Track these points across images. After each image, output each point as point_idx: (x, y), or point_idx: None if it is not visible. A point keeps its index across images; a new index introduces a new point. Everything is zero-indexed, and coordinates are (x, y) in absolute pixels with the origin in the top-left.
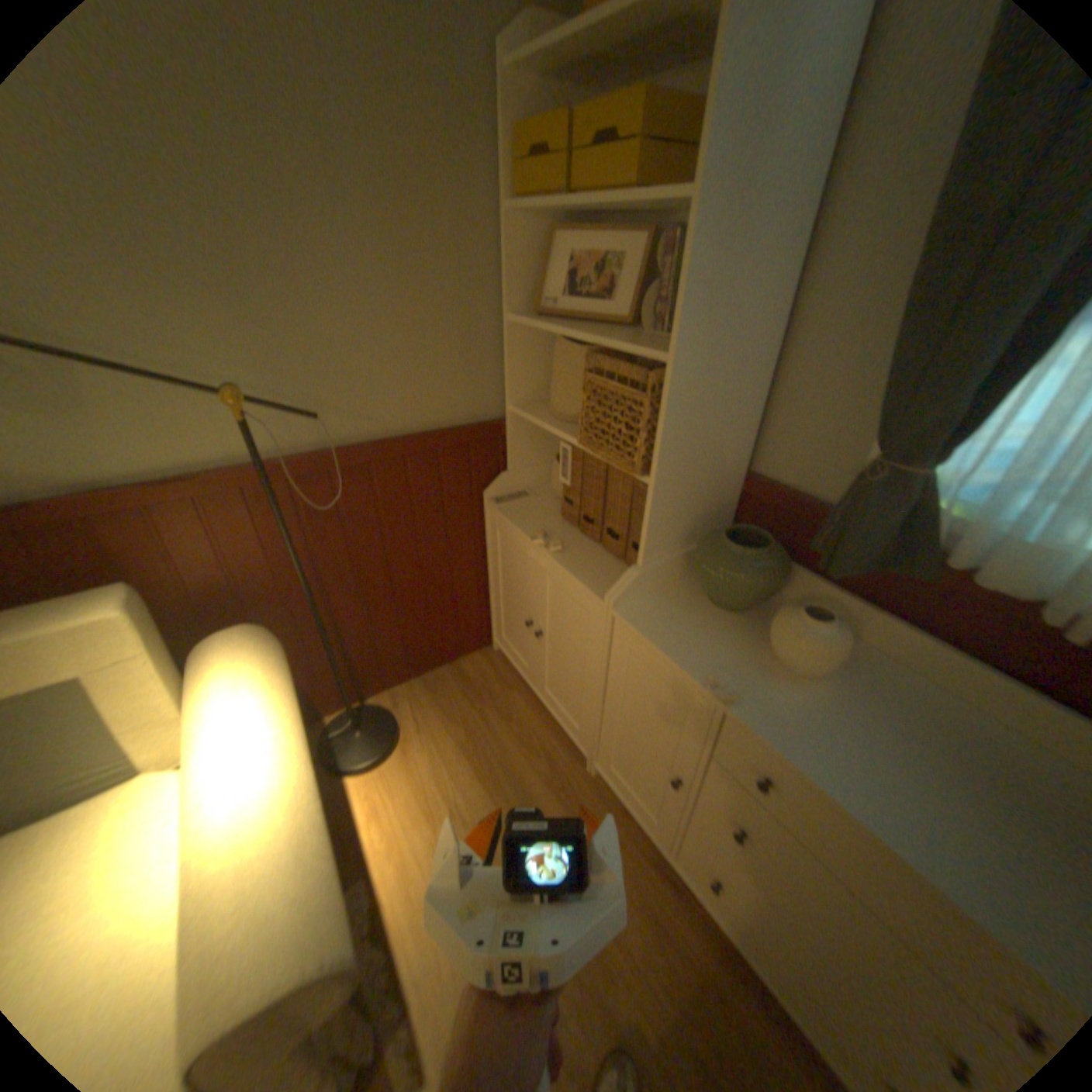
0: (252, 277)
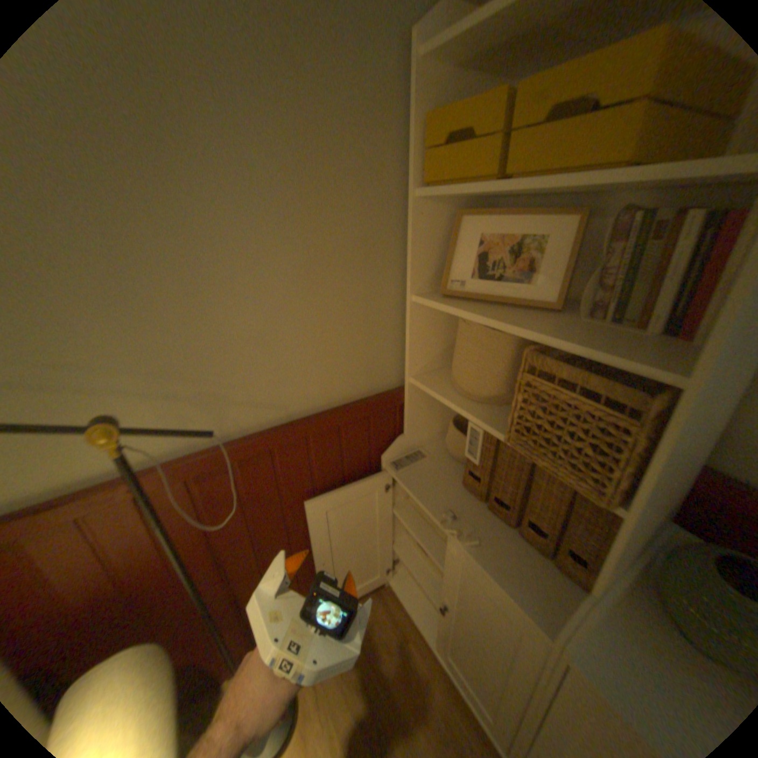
0: (144, 281)
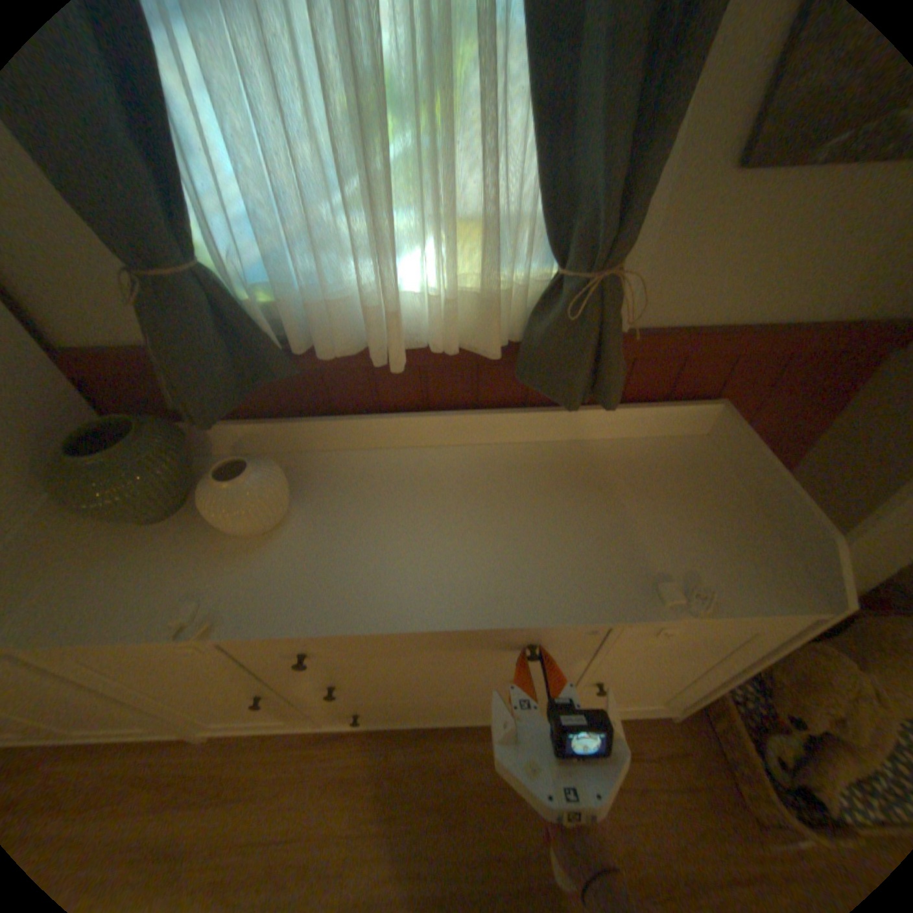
0: None
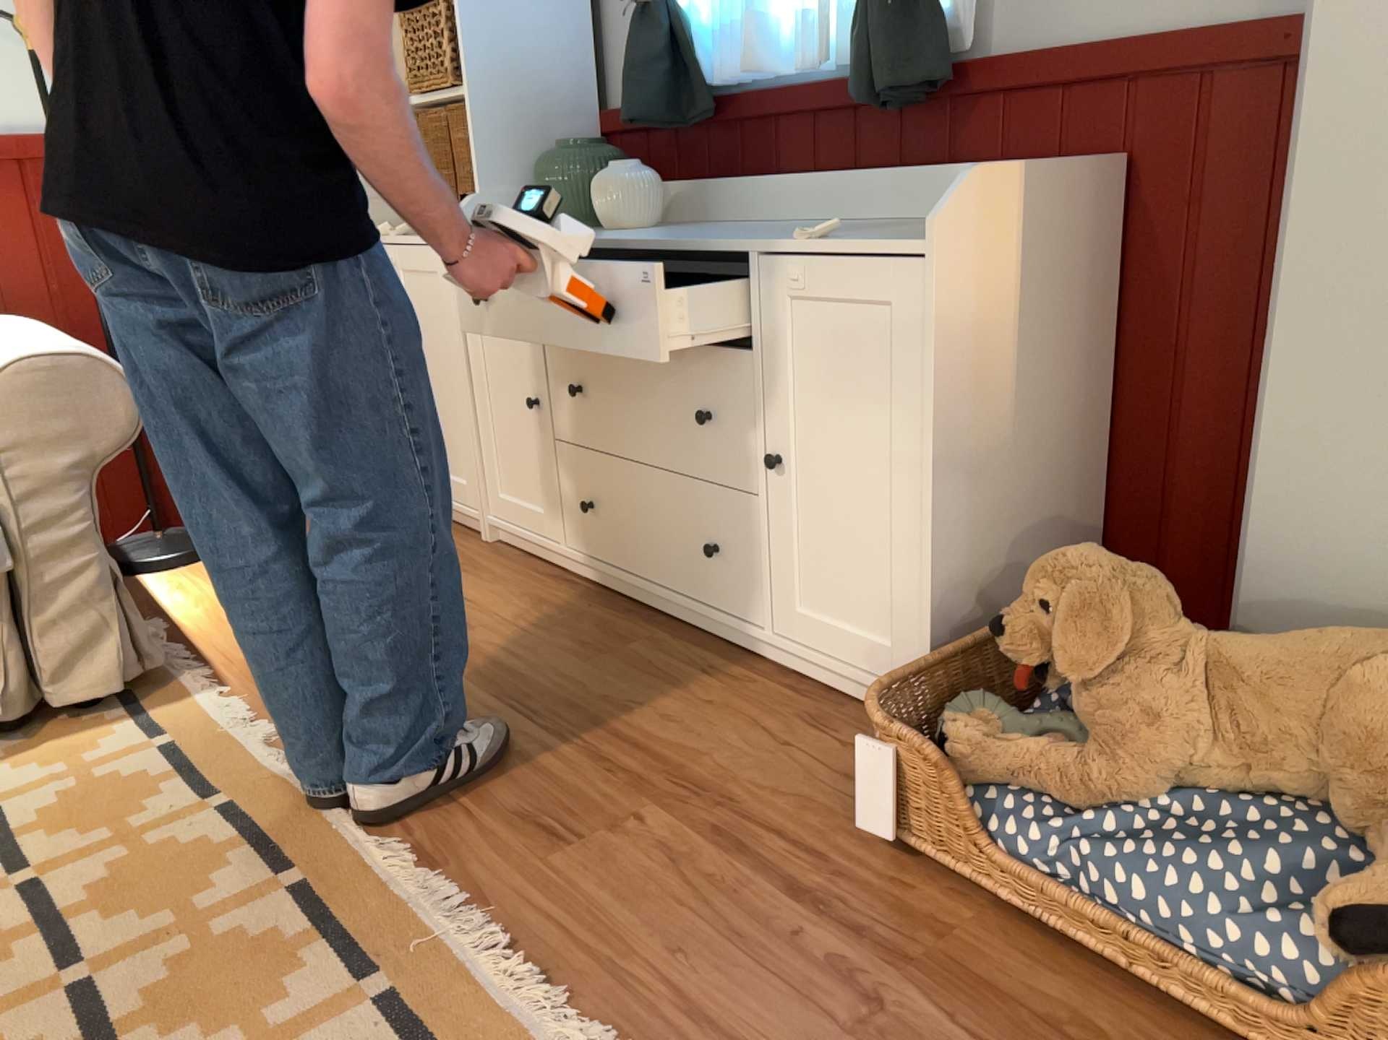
0: None
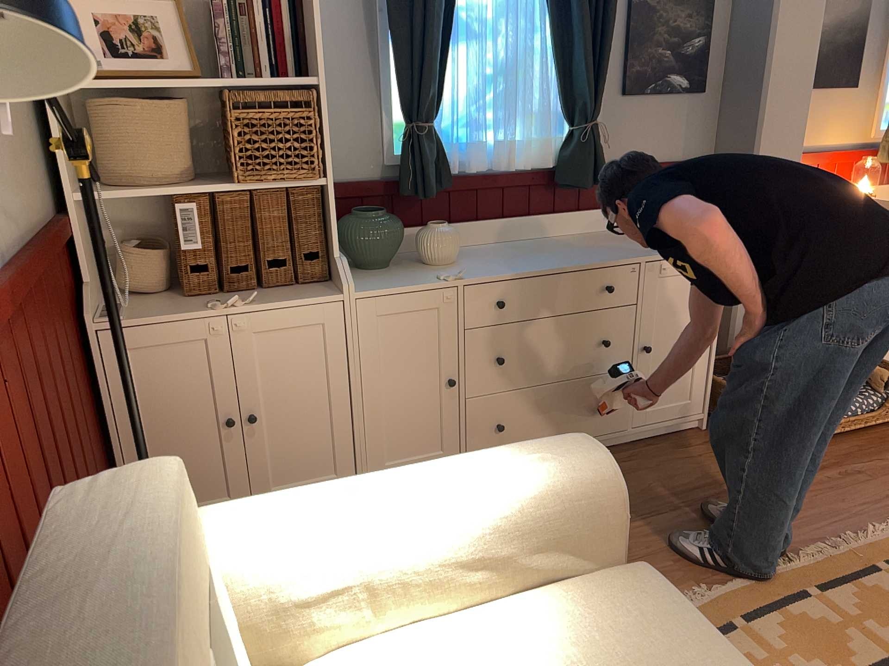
0: None
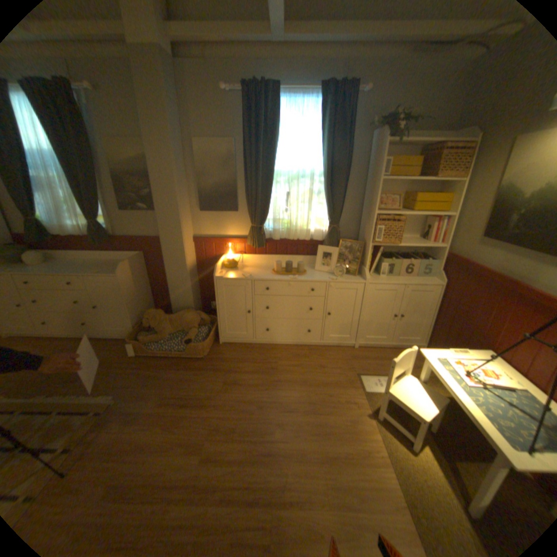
0: None
